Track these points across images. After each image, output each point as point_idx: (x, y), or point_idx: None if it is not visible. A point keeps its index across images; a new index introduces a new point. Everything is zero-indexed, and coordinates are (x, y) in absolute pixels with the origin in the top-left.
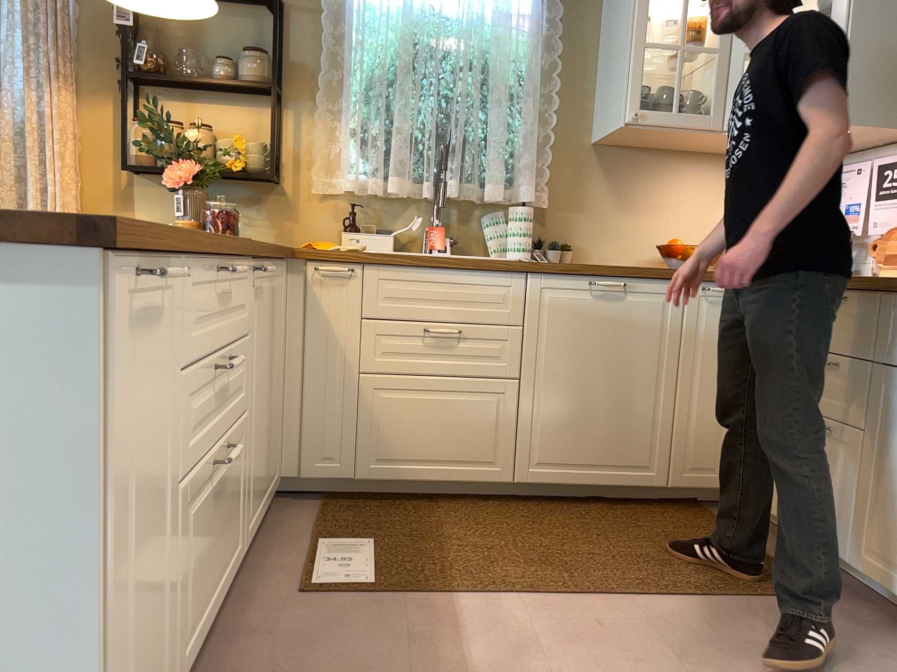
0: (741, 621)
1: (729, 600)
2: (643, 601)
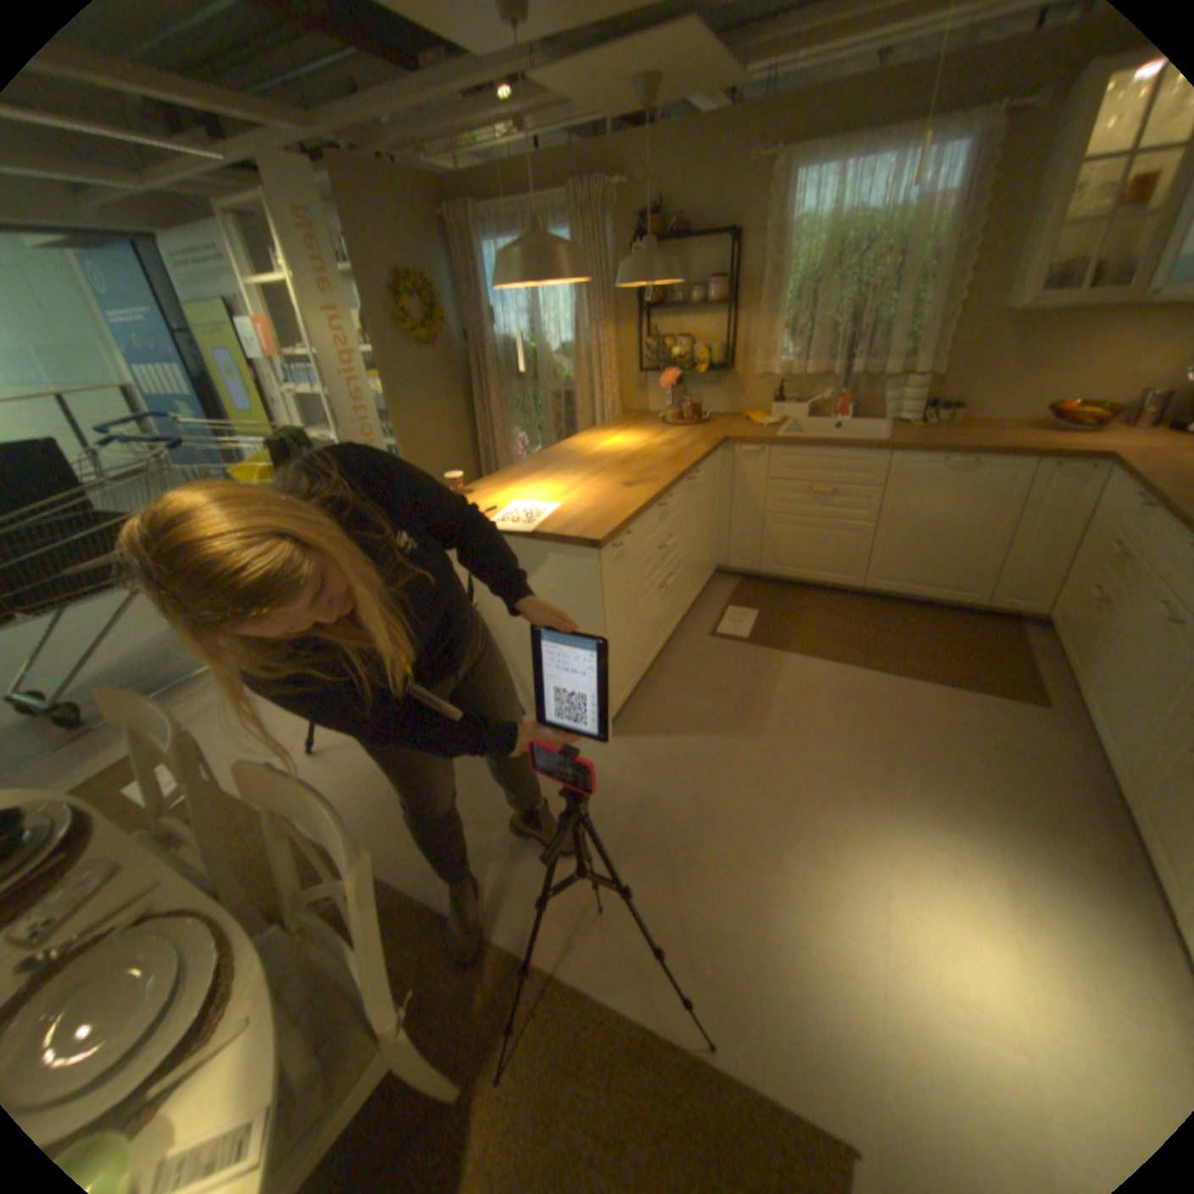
0: (965, 707)
1: (970, 693)
2: (905, 680)
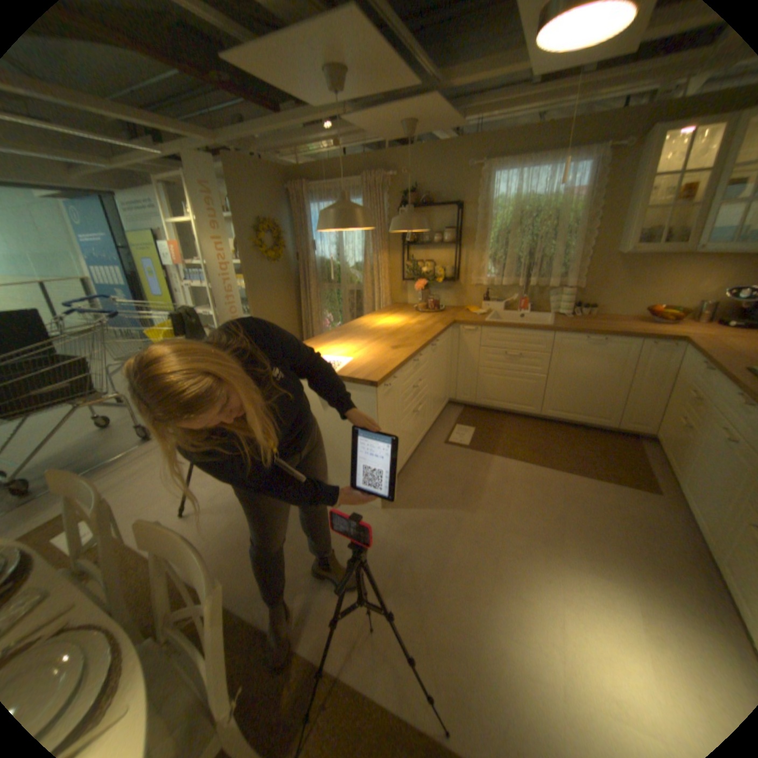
0: (607, 493)
1: (610, 484)
2: (569, 475)
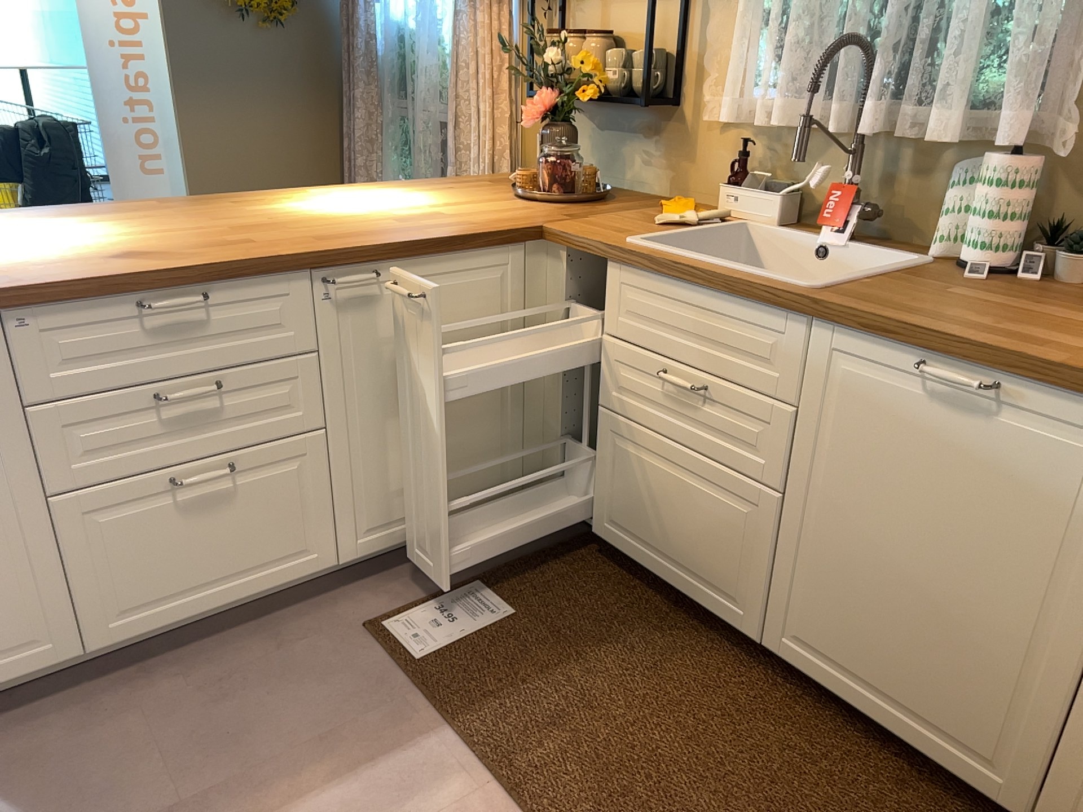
0: None
1: None
2: None
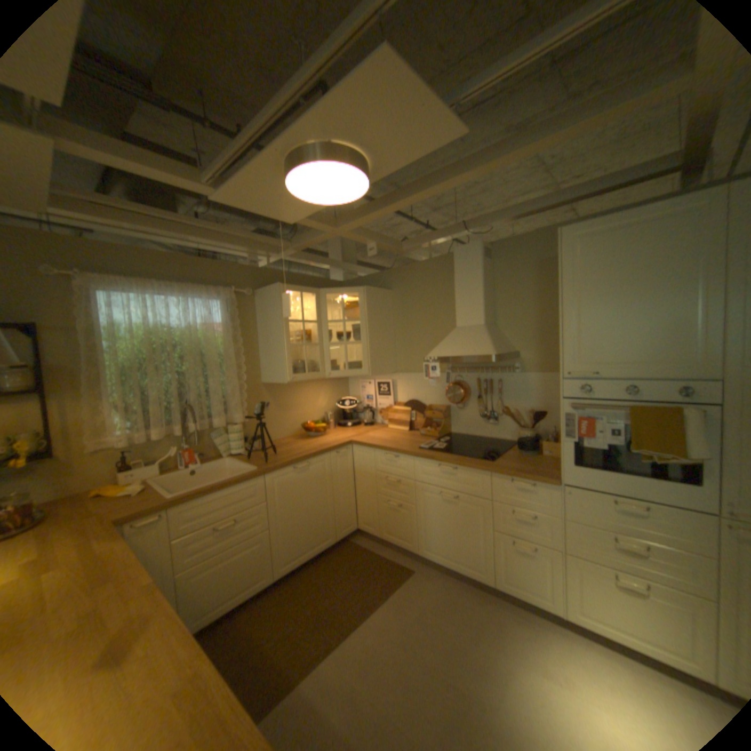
0: (403, 606)
1: (393, 596)
2: (369, 621)
